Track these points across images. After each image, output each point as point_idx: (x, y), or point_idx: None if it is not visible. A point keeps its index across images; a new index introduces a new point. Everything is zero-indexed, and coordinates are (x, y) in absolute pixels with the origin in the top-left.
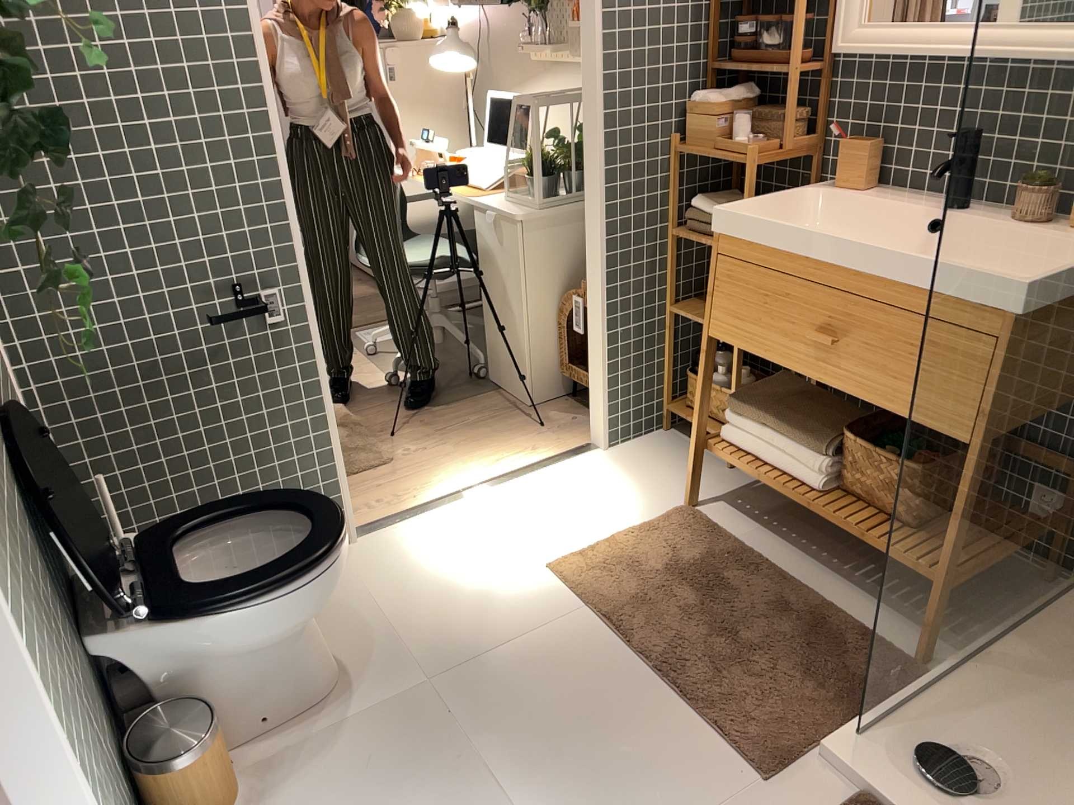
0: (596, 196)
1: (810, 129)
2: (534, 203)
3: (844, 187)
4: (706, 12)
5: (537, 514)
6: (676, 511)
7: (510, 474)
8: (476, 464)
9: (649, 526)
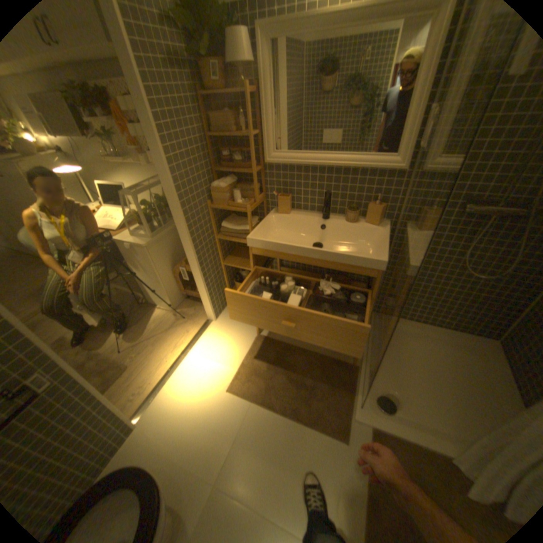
0: (186, 236)
1: (259, 189)
2: (148, 235)
3: (280, 211)
4: (206, 145)
5: (207, 365)
6: (256, 338)
7: (185, 350)
8: (168, 351)
9: (251, 350)
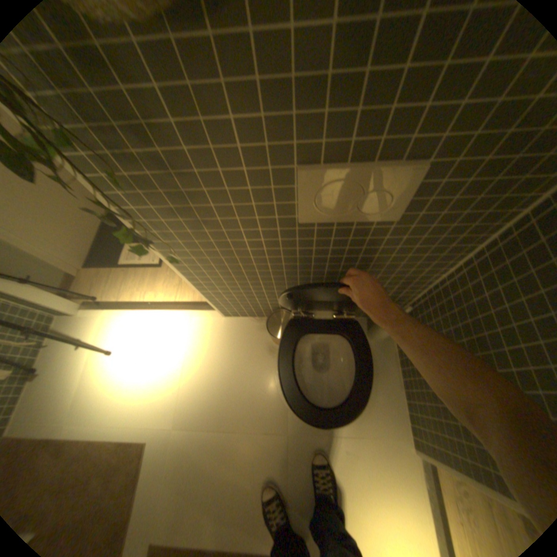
0: None
1: None
2: None
3: None
4: None
5: None
6: None
7: None
8: None
9: None
